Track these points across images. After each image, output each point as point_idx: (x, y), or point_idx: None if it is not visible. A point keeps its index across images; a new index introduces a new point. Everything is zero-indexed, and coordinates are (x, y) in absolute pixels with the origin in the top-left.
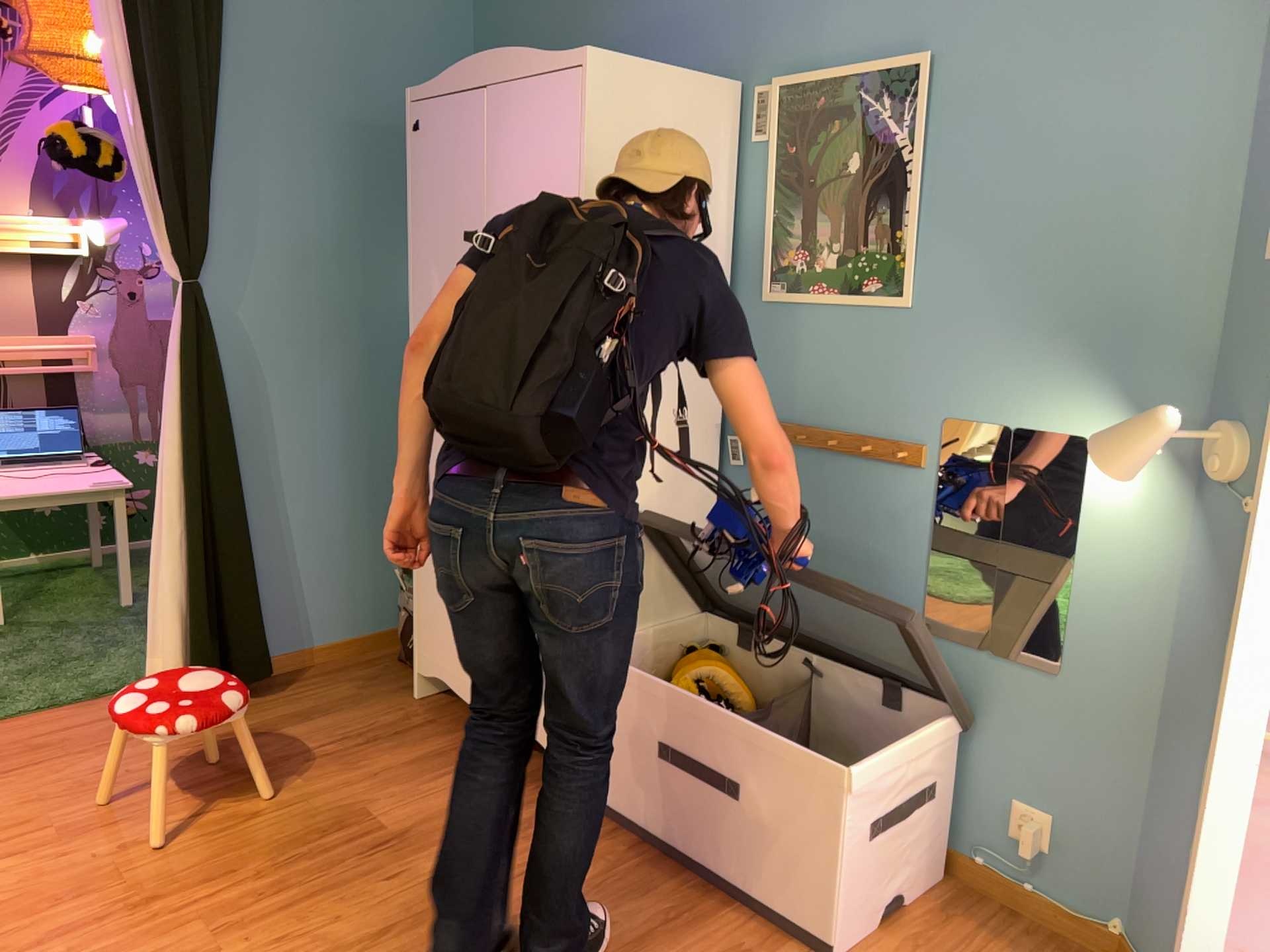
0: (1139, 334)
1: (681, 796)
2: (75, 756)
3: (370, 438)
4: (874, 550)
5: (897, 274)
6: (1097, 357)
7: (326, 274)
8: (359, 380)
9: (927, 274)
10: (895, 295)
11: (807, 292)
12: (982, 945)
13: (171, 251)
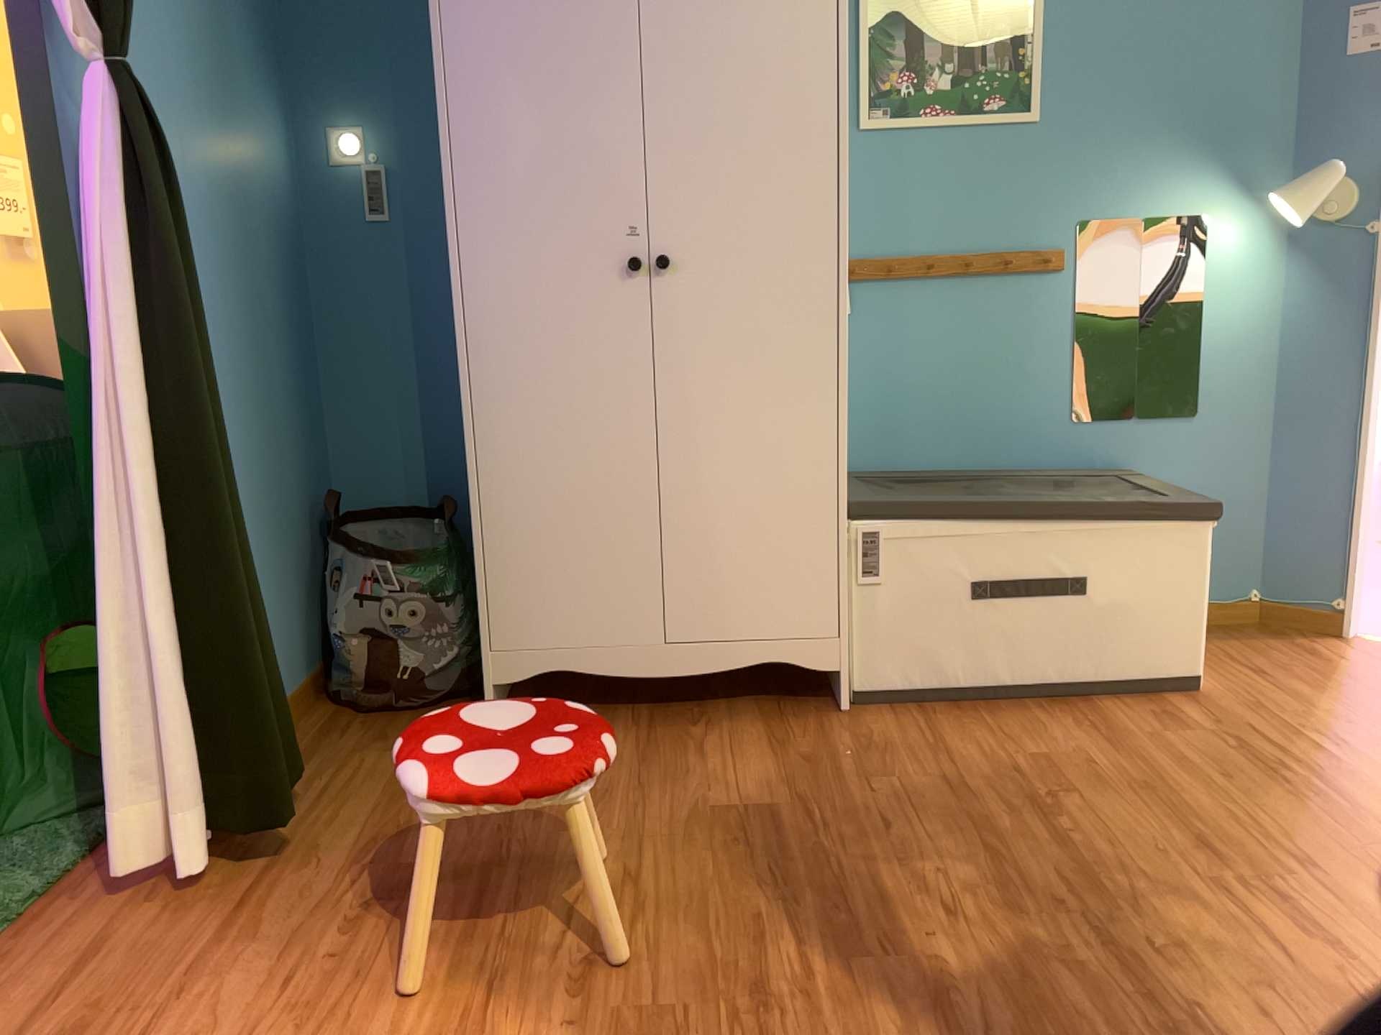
0: (1240, 125)
1: (997, 629)
2: (179, 999)
3: (255, 384)
4: (1014, 362)
5: (1021, 90)
6: (1209, 148)
7: (188, 104)
8: (236, 290)
9: (1050, 89)
10: (1021, 111)
11: (918, 117)
12: (1210, 646)
13: (80, 3)
